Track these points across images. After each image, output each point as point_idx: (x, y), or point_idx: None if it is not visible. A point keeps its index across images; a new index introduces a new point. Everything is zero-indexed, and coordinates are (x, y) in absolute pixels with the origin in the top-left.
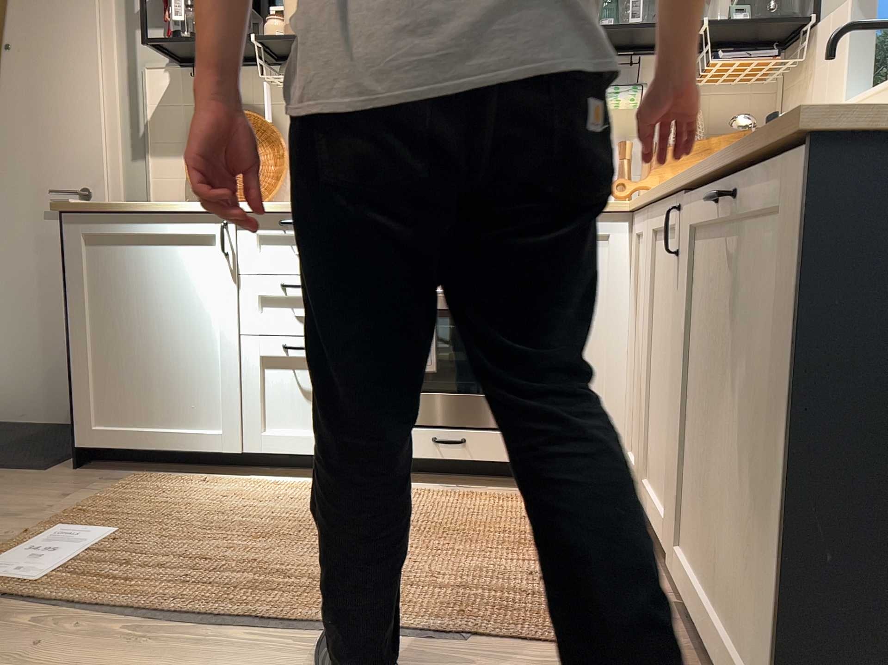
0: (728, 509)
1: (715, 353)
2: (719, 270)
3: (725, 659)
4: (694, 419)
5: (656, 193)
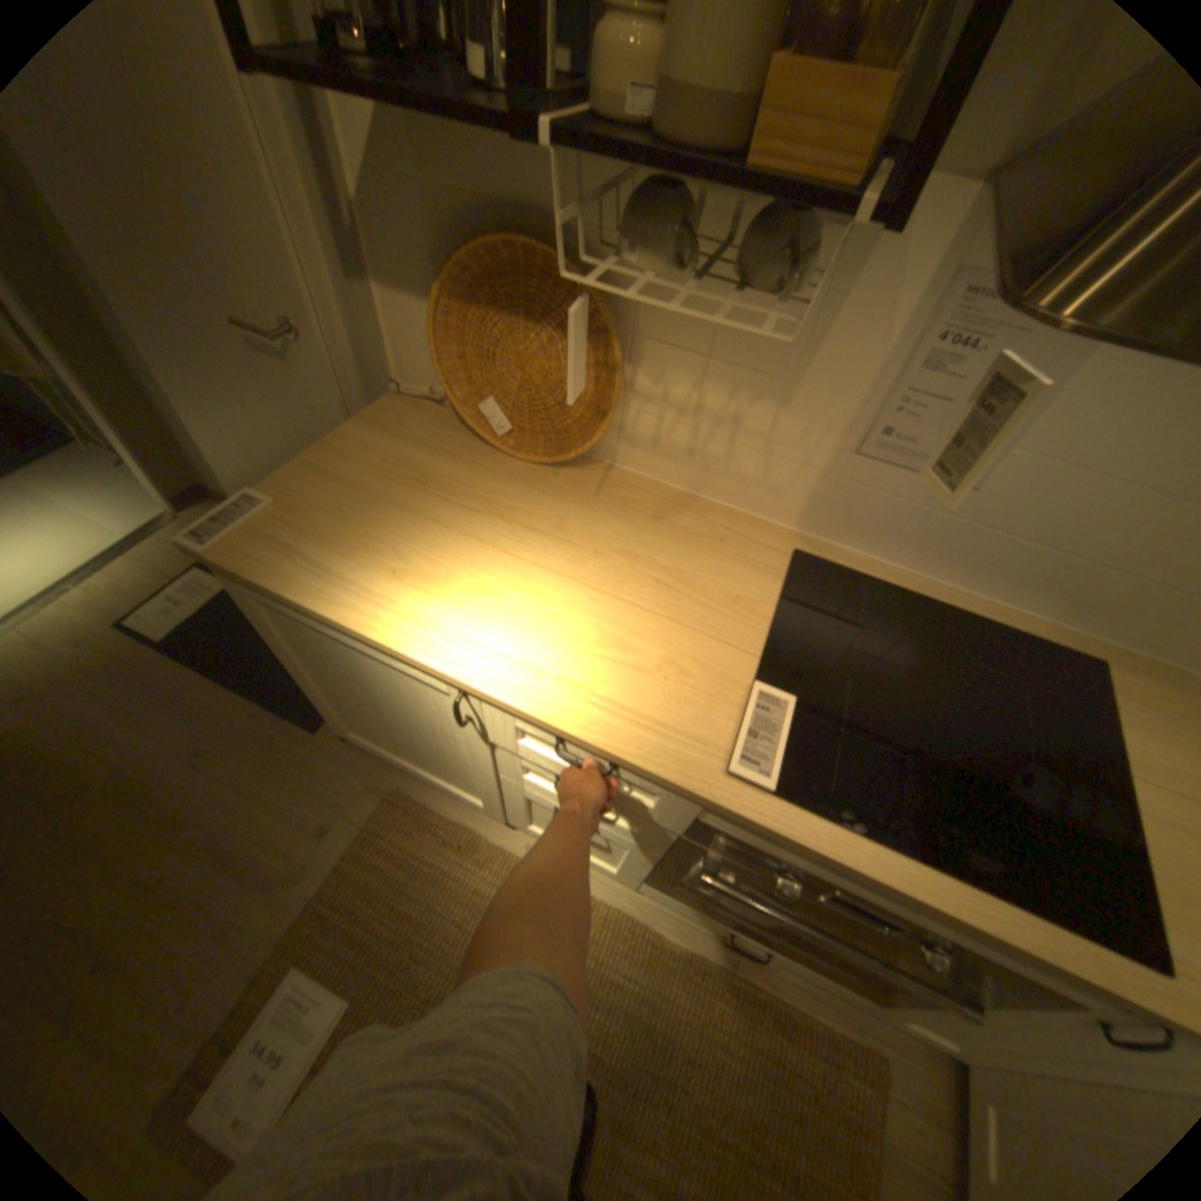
0: None
1: None
2: None
3: None
4: None
5: None
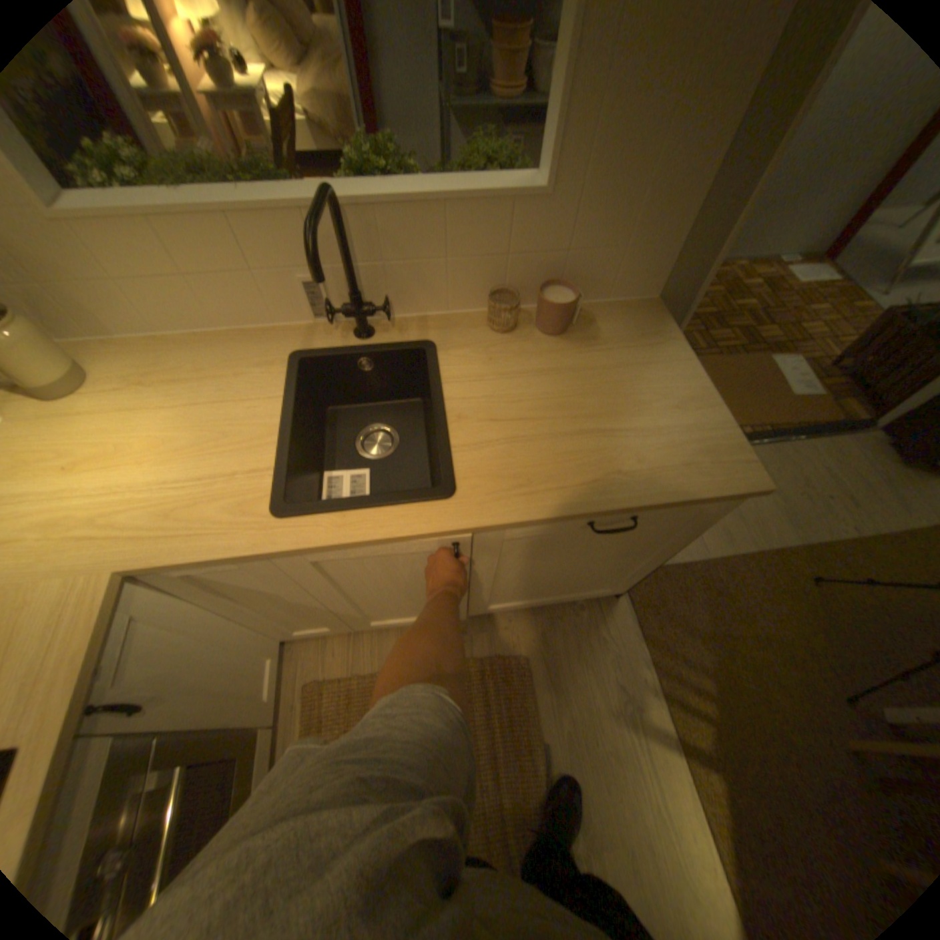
0: (558, 584)
1: (538, 563)
2: (549, 542)
3: (558, 604)
4: (493, 586)
5: (310, 546)
